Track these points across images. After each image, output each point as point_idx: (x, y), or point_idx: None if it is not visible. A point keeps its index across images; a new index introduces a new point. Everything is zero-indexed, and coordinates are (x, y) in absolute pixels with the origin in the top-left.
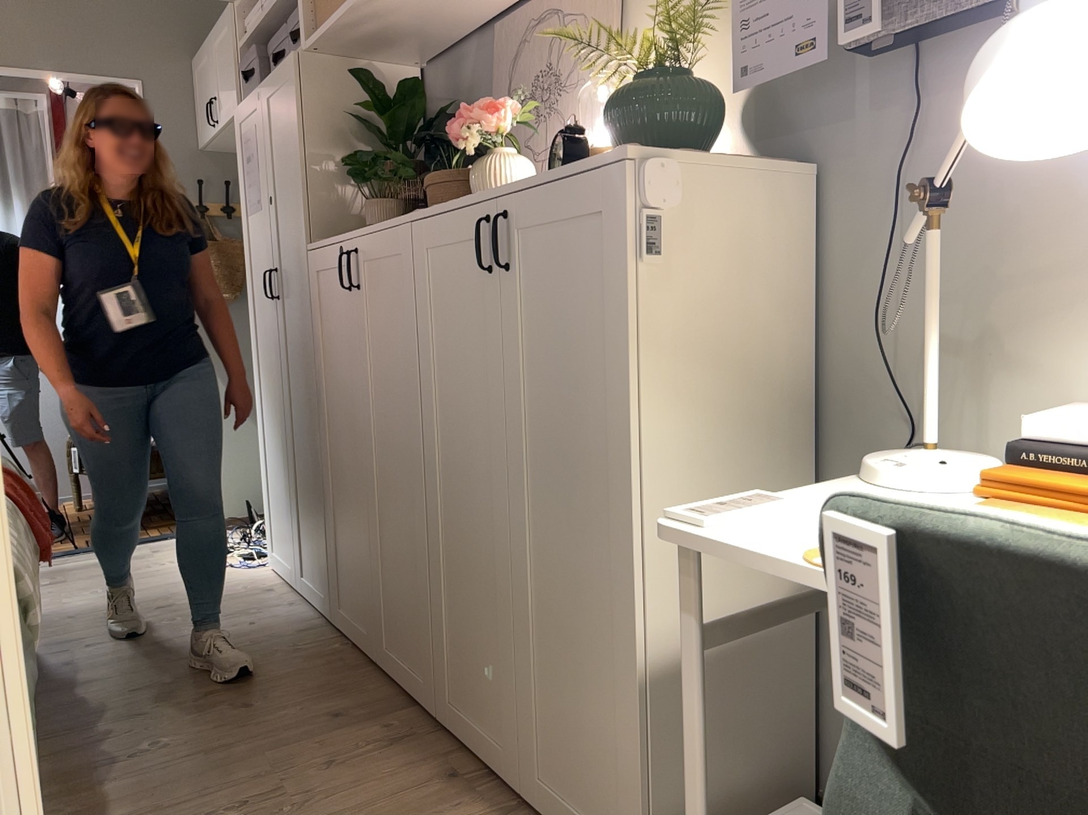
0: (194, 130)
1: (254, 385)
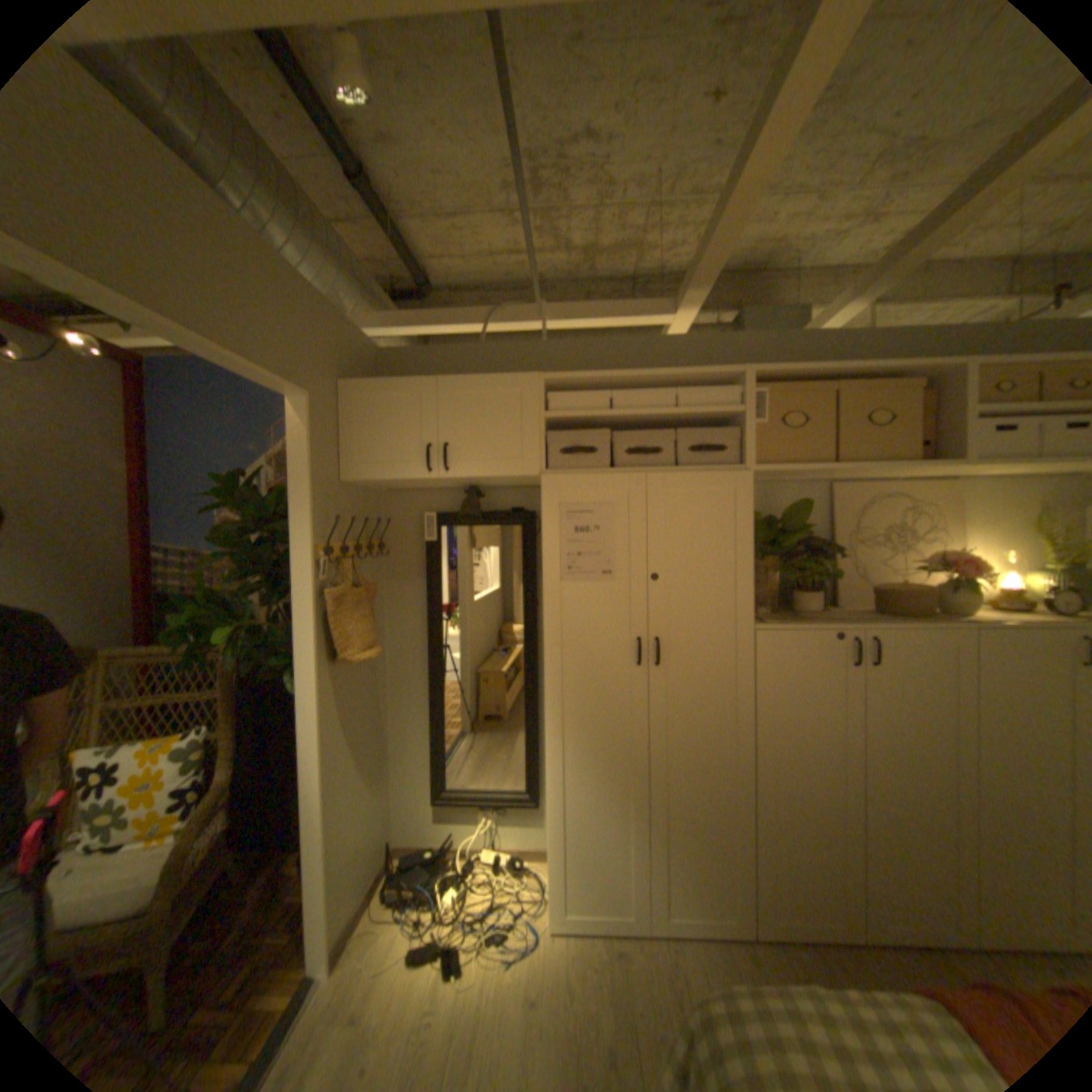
0: (338, 459)
1: (547, 750)
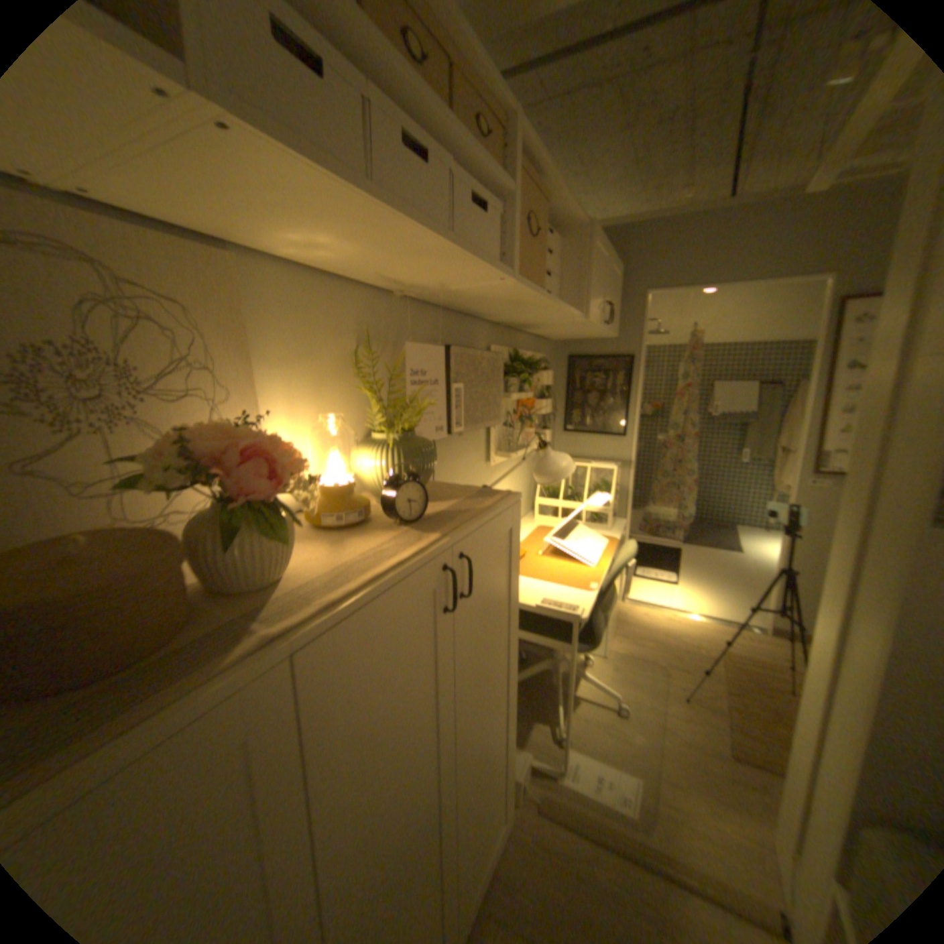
0: None
1: None
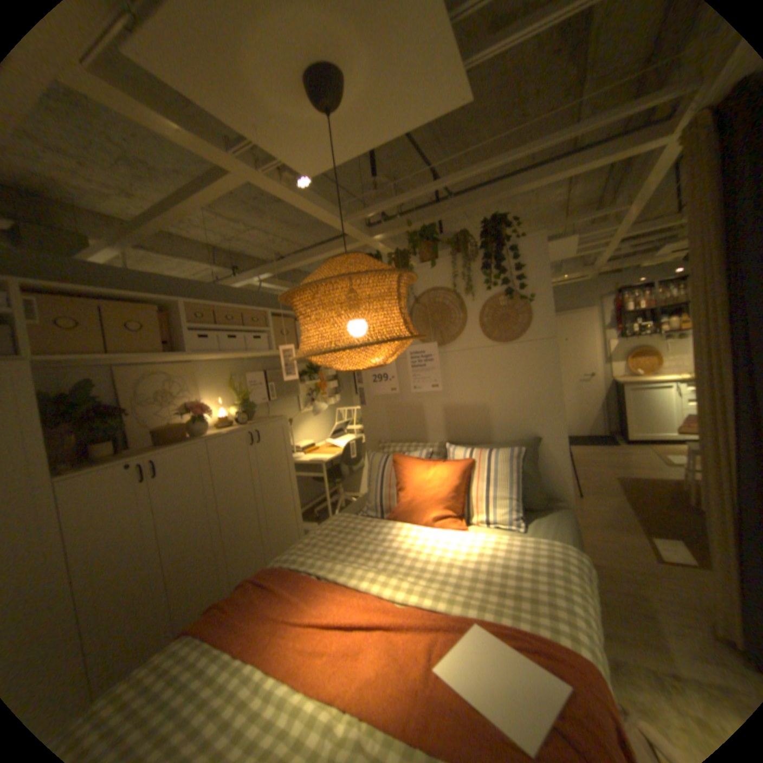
0: None
1: None
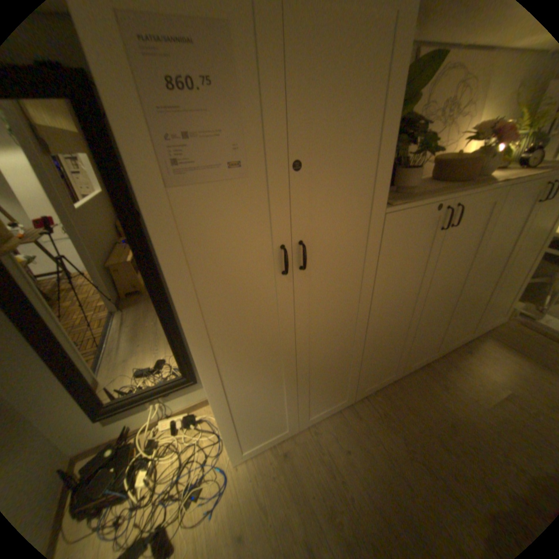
0: None
1: (201, 375)
